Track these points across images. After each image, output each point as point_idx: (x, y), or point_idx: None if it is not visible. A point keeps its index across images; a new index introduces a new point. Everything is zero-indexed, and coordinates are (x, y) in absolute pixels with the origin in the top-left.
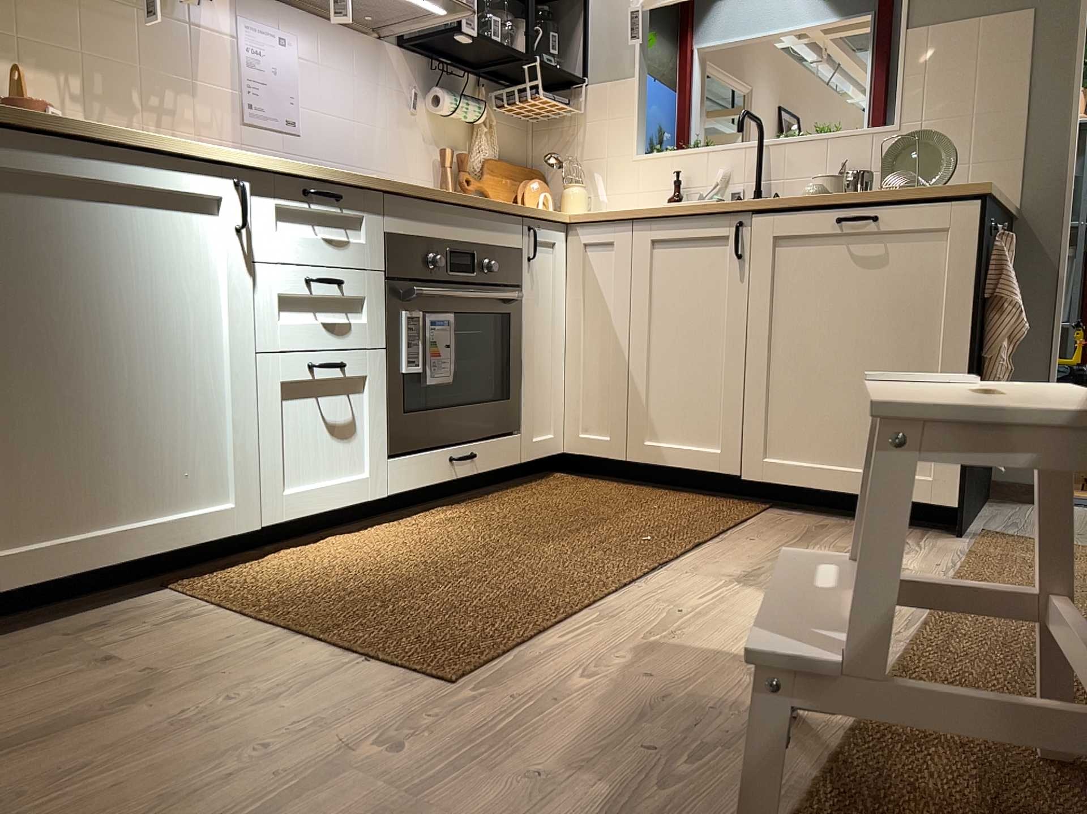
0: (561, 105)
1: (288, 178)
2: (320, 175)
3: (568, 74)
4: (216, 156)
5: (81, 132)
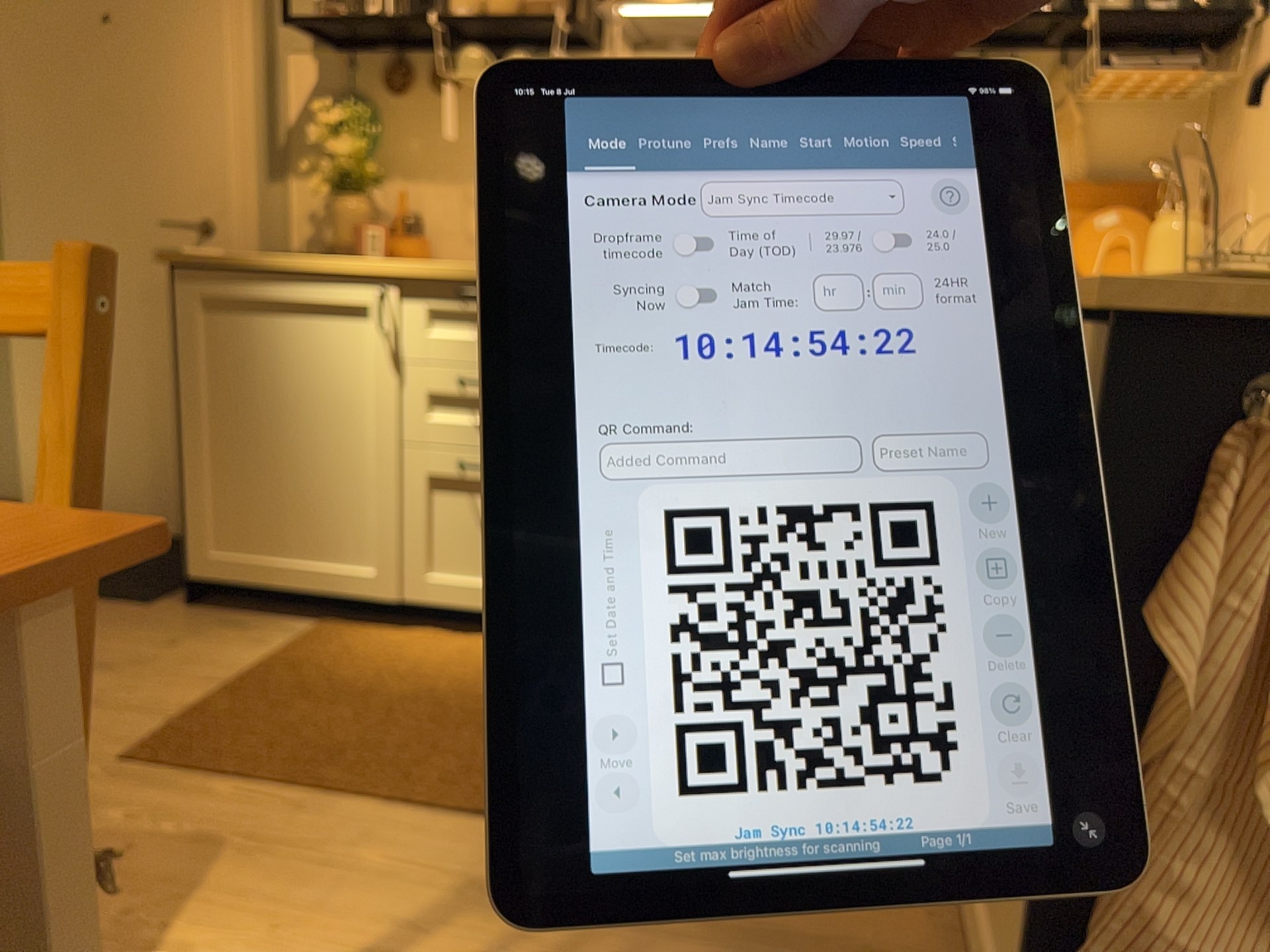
0: (1166, 74)
1: (436, 280)
2: (469, 274)
3: (1201, 12)
4: (360, 269)
5: (255, 264)
